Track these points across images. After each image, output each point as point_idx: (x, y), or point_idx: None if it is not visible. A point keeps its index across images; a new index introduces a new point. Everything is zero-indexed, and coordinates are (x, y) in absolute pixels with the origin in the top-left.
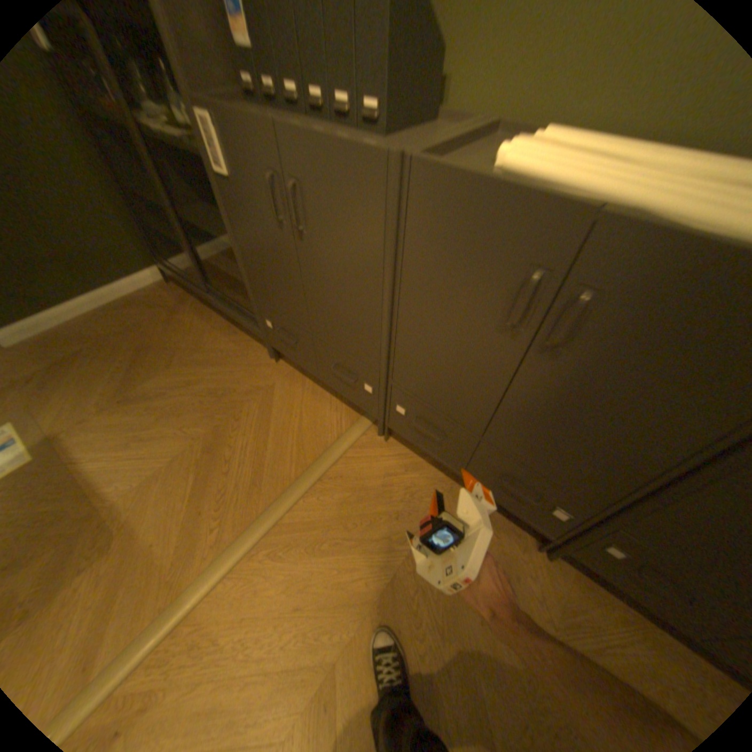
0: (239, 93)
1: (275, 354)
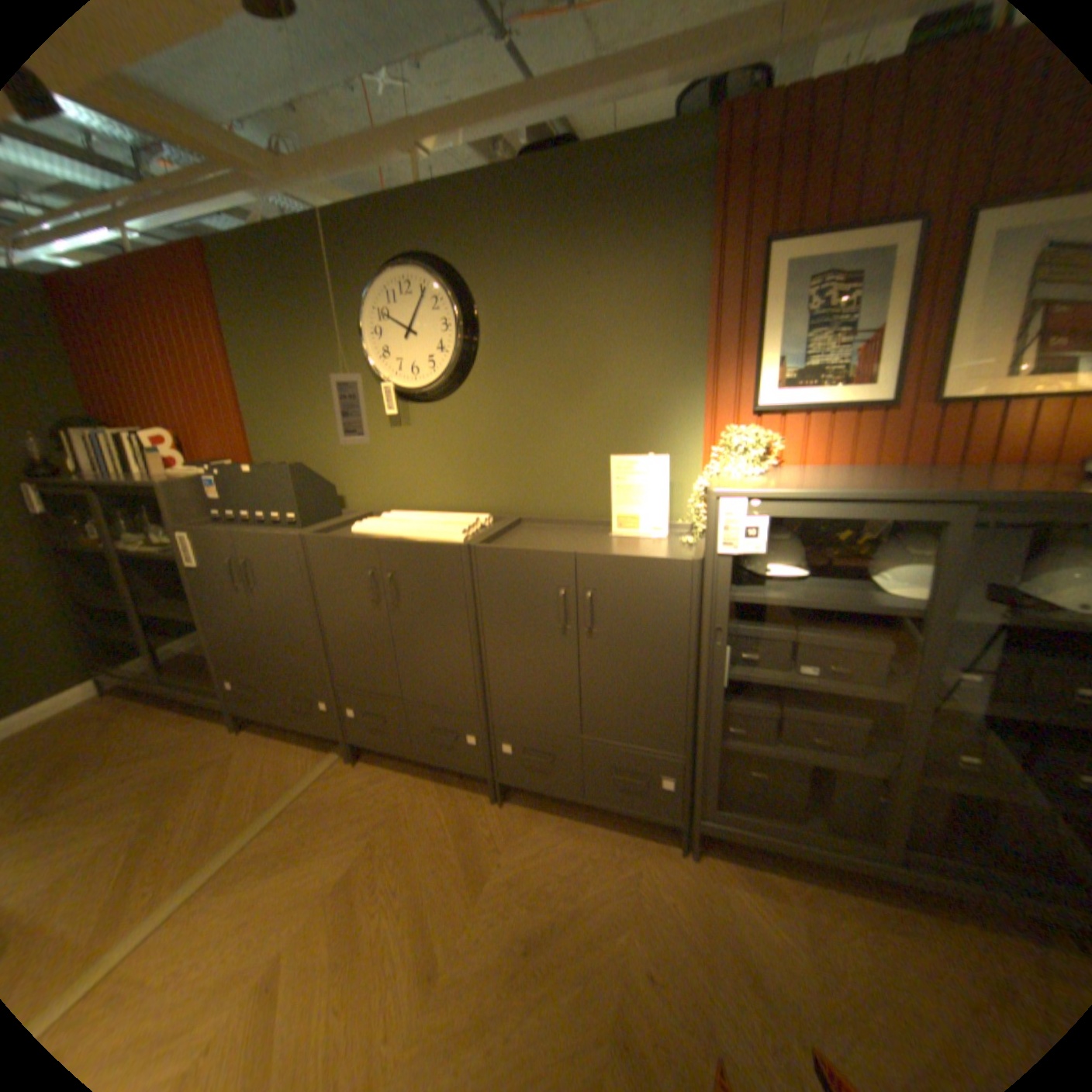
0: (210, 521)
1: (235, 725)
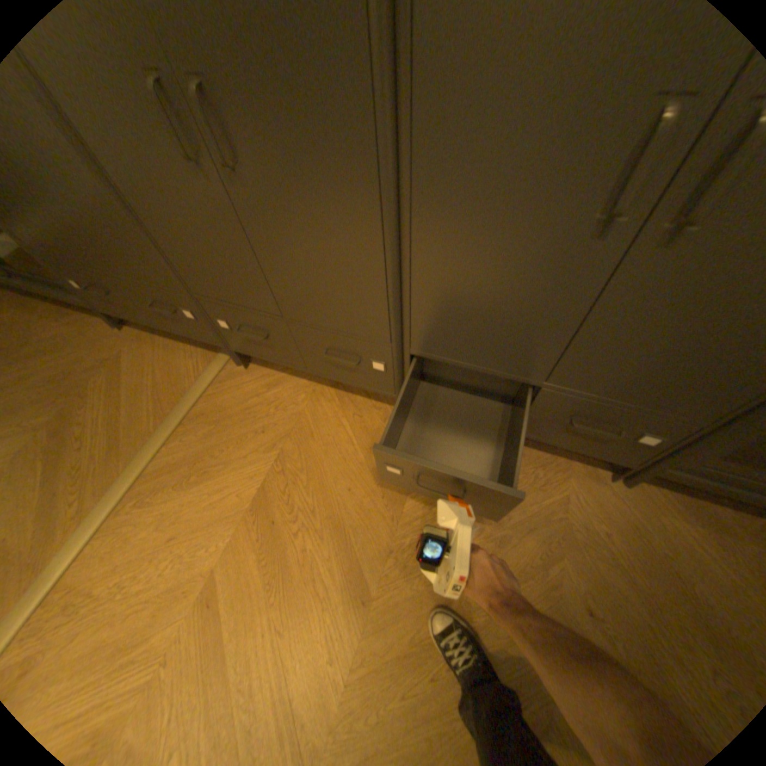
0: None
1: (111, 320)
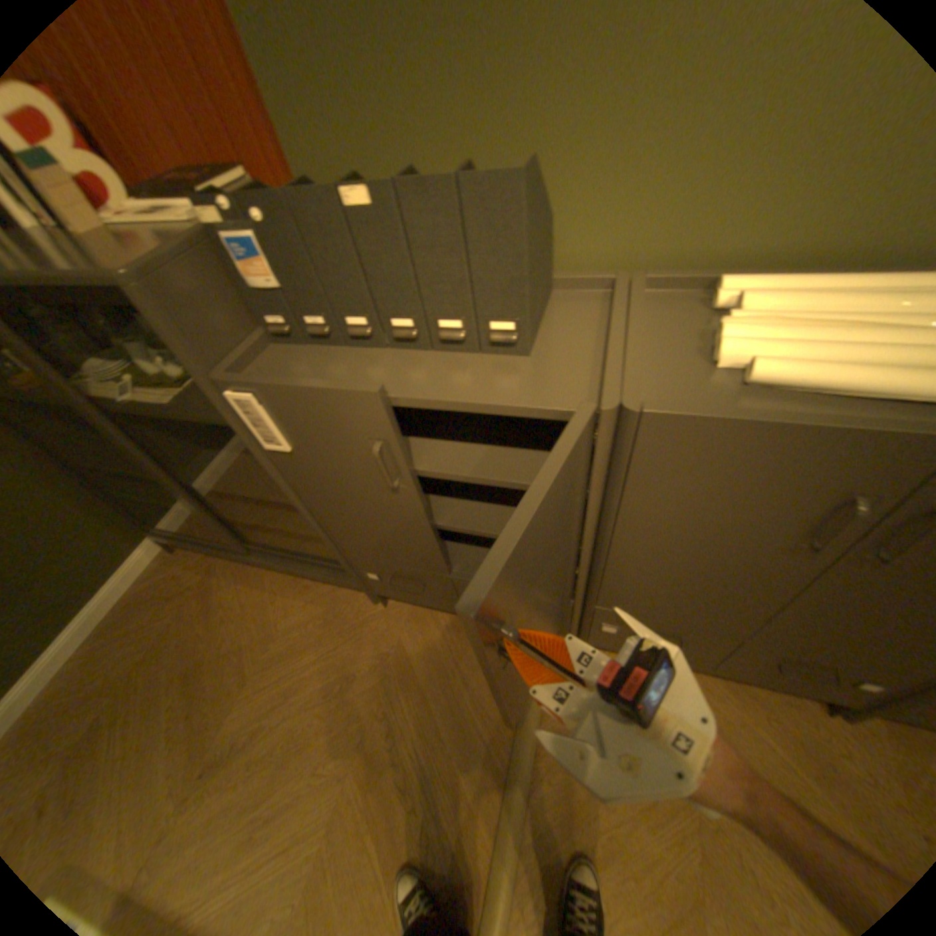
0: (267, 336)
1: (382, 598)
